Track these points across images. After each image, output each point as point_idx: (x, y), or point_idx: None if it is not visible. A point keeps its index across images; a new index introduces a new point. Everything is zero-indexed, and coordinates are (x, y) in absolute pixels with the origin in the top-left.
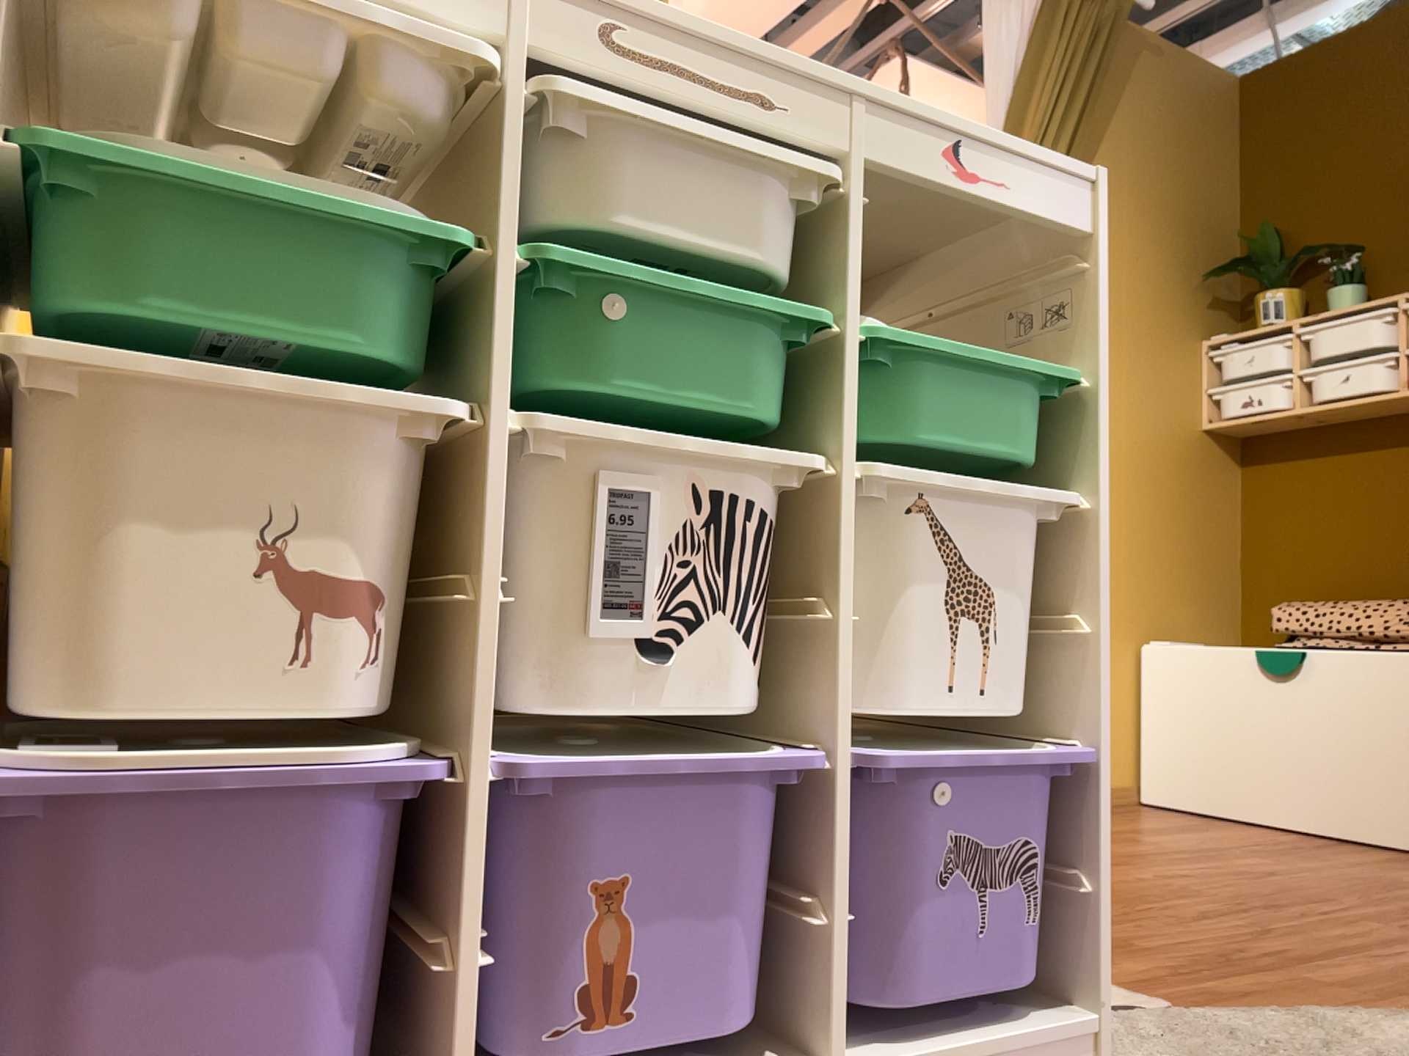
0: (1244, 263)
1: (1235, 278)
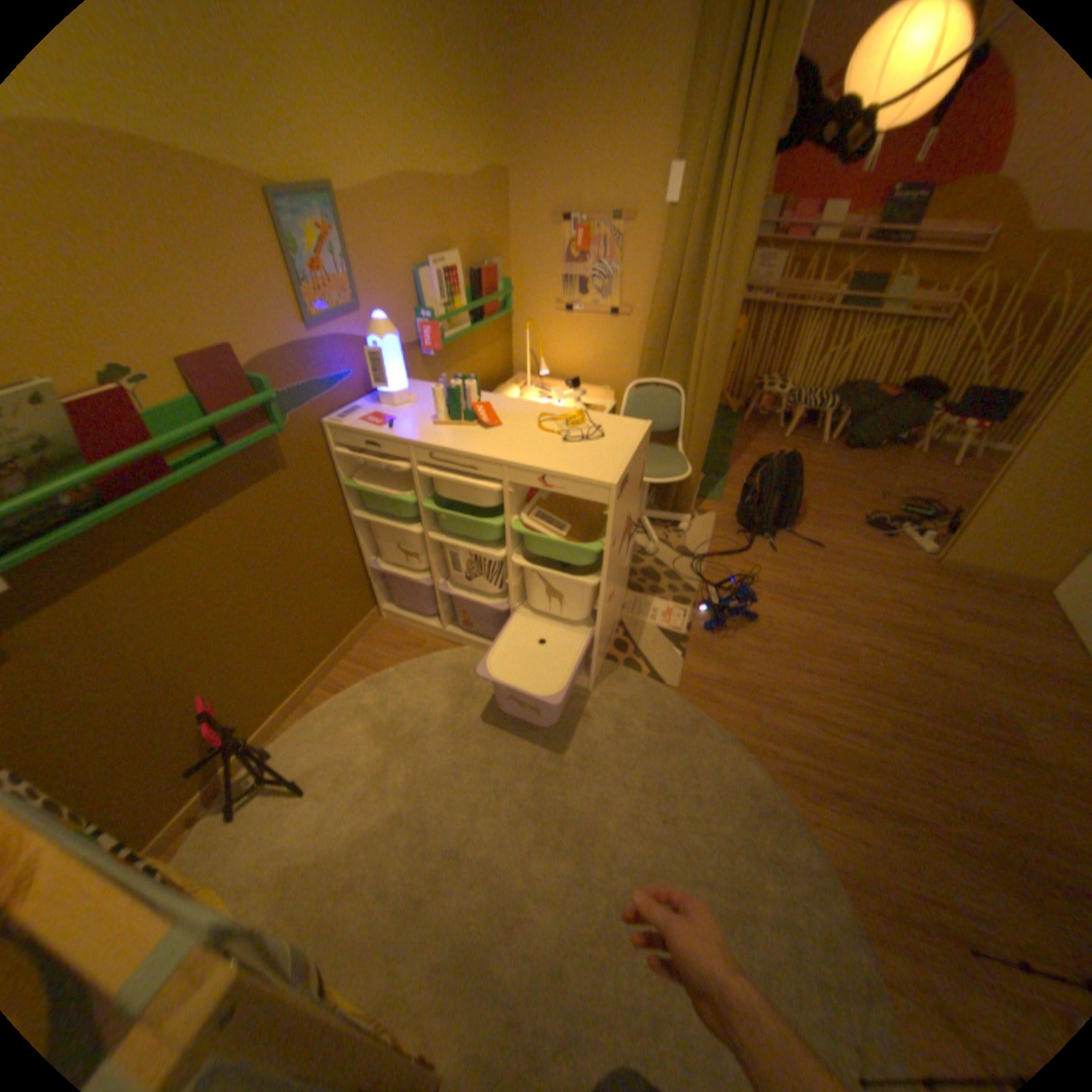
0: None
1: None
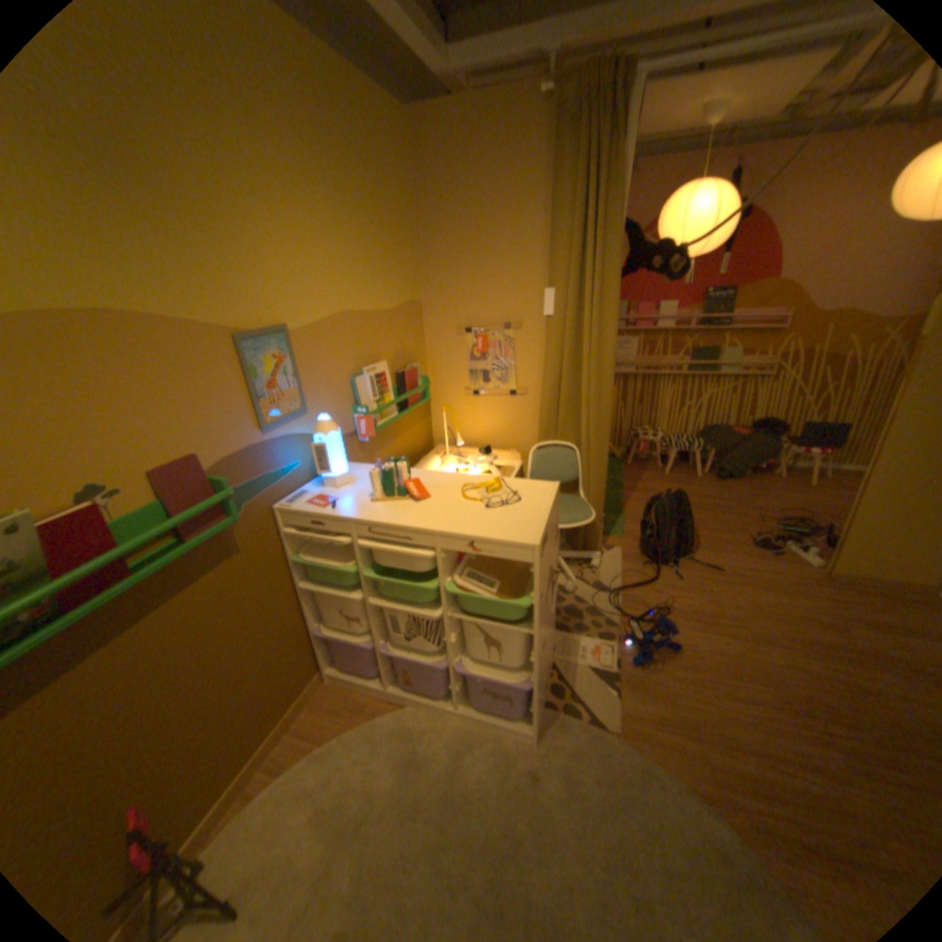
0: None
1: None
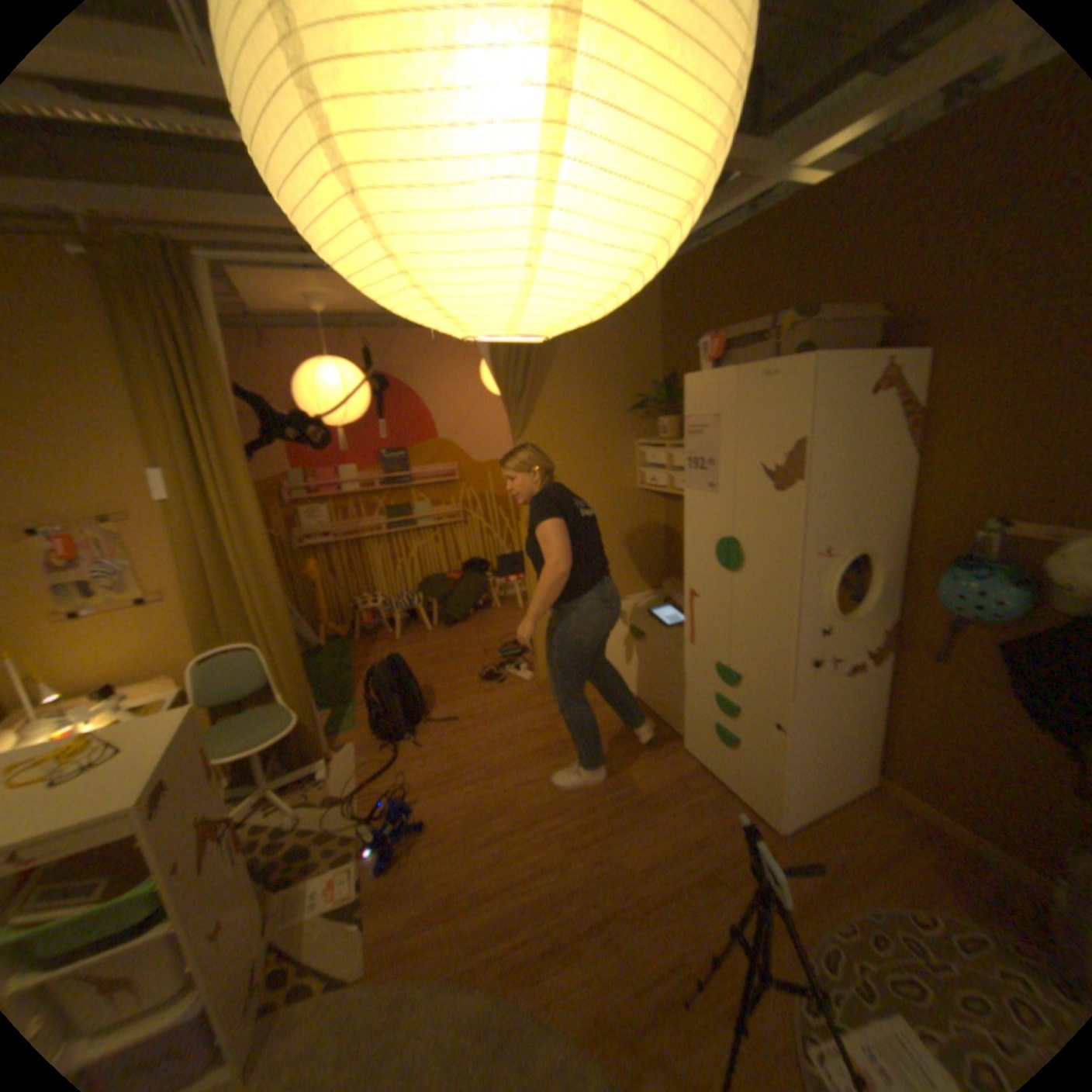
0: (653, 401)
1: (651, 408)
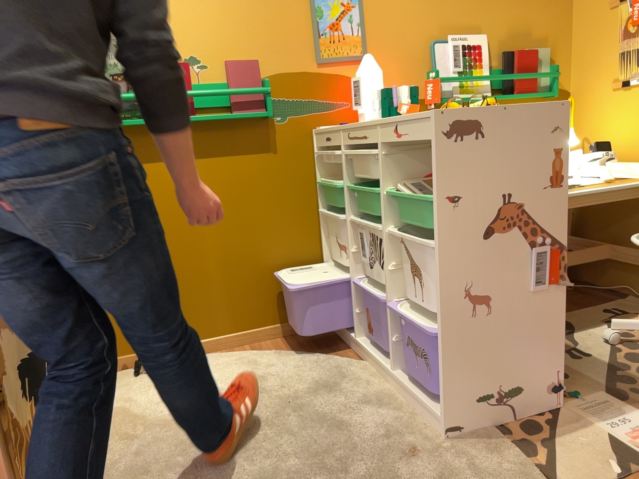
0: None
1: None
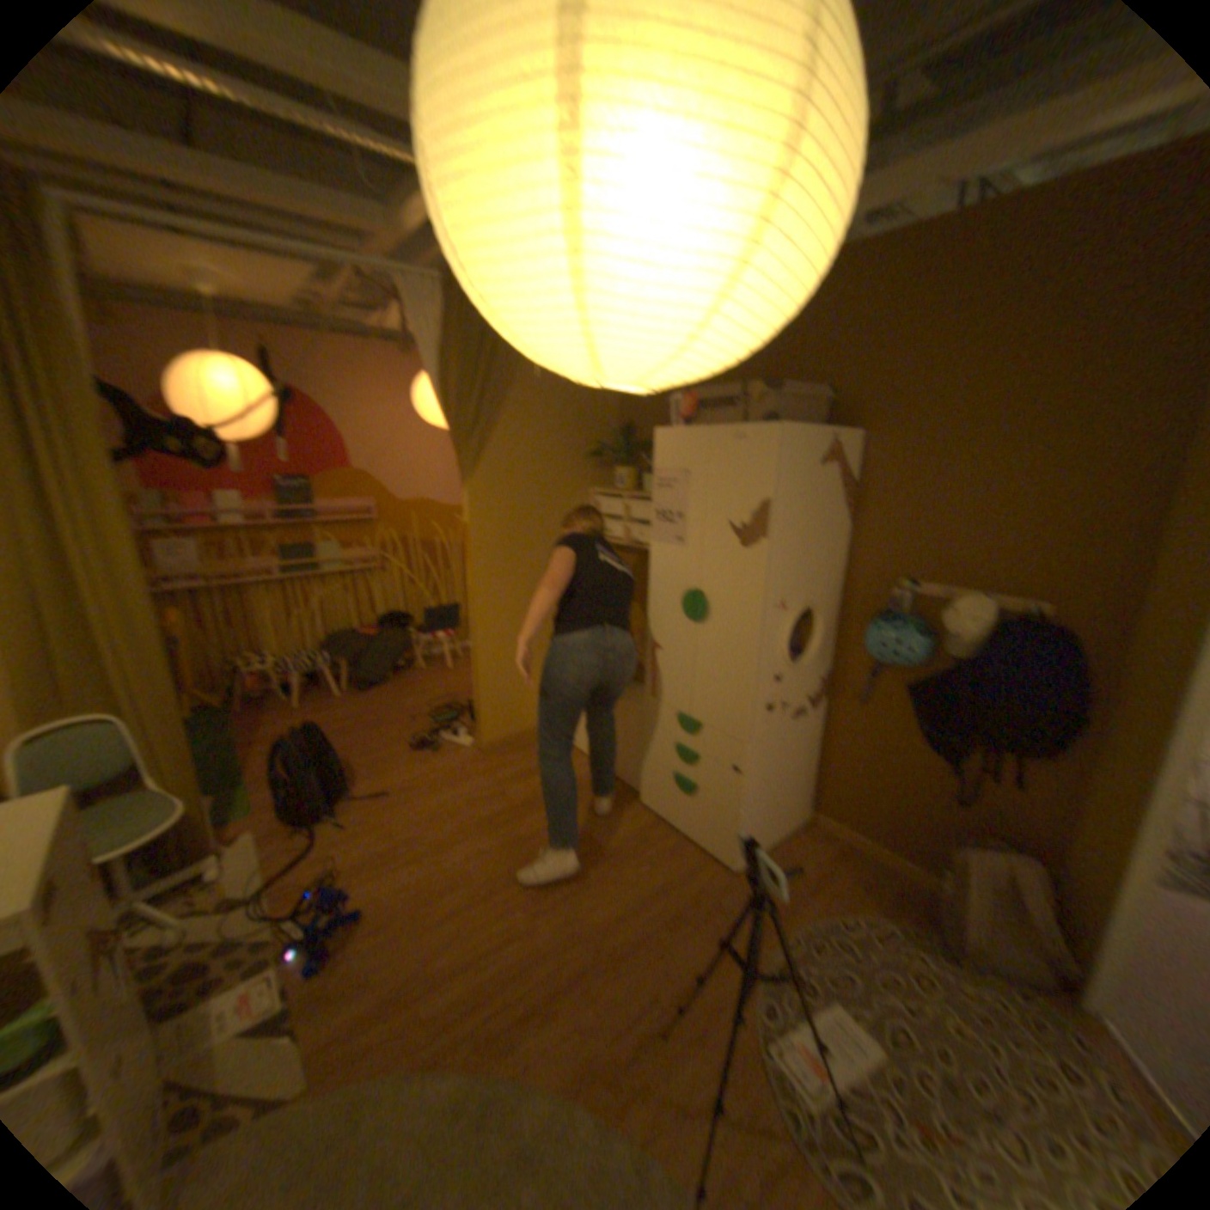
0: (613, 452)
1: (610, 459)
